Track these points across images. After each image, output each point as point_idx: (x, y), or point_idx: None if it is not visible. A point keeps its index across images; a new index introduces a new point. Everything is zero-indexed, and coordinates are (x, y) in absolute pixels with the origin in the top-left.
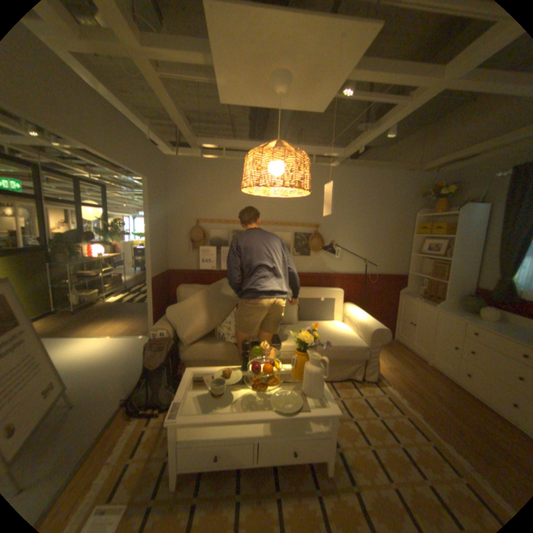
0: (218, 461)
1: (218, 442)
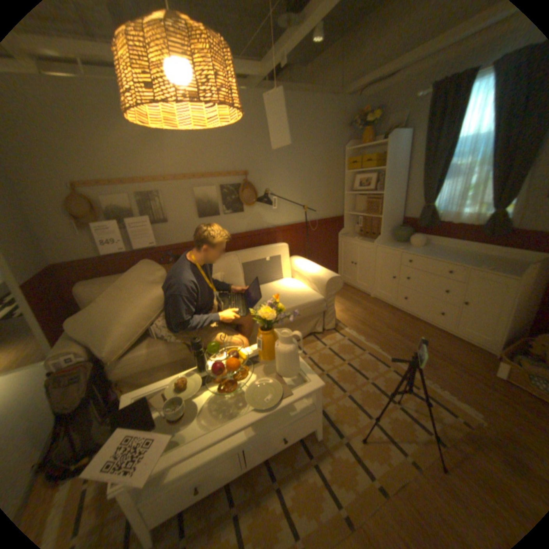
0: (200, 491)
1: (194, 474)
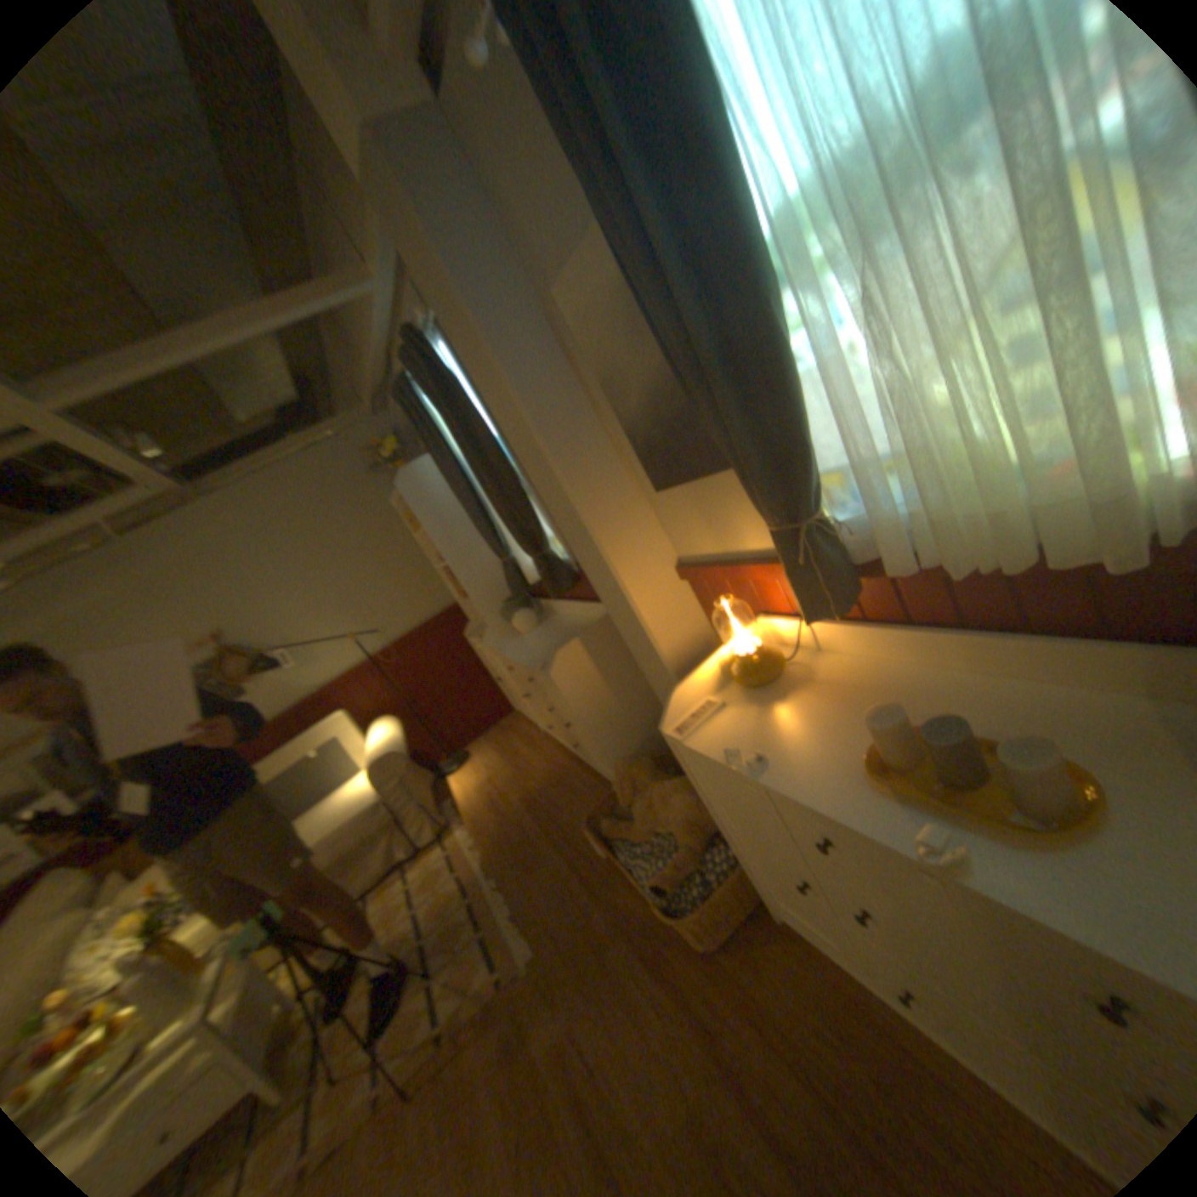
0: None
1: None
